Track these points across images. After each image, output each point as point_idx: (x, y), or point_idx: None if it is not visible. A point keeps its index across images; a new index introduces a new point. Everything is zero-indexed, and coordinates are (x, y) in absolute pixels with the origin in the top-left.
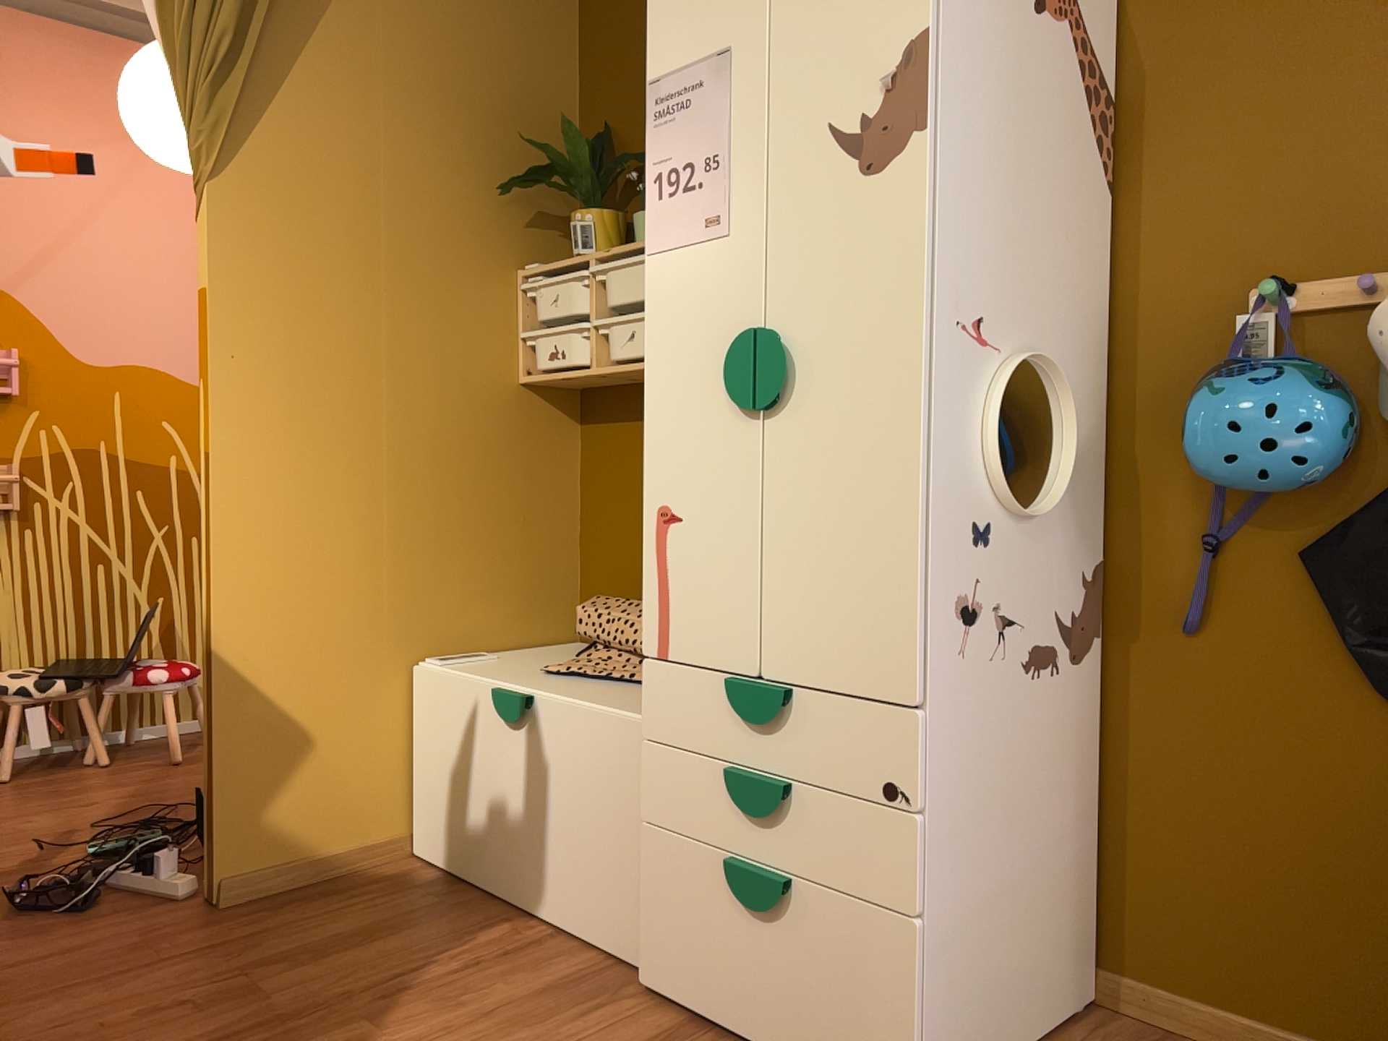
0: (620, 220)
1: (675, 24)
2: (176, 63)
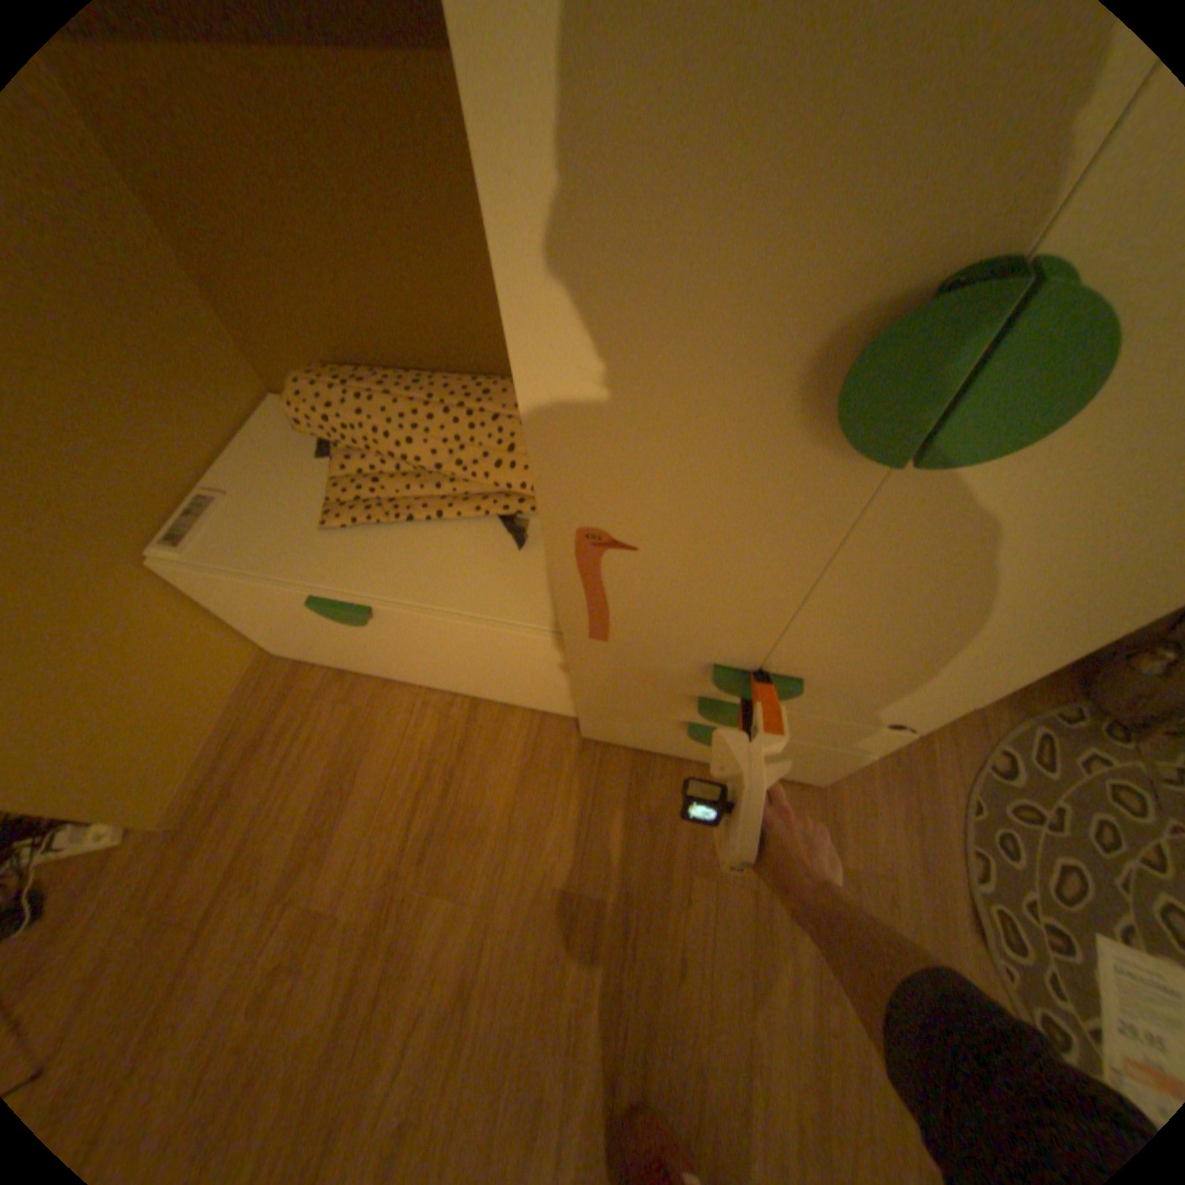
0: None
1: None
2: None
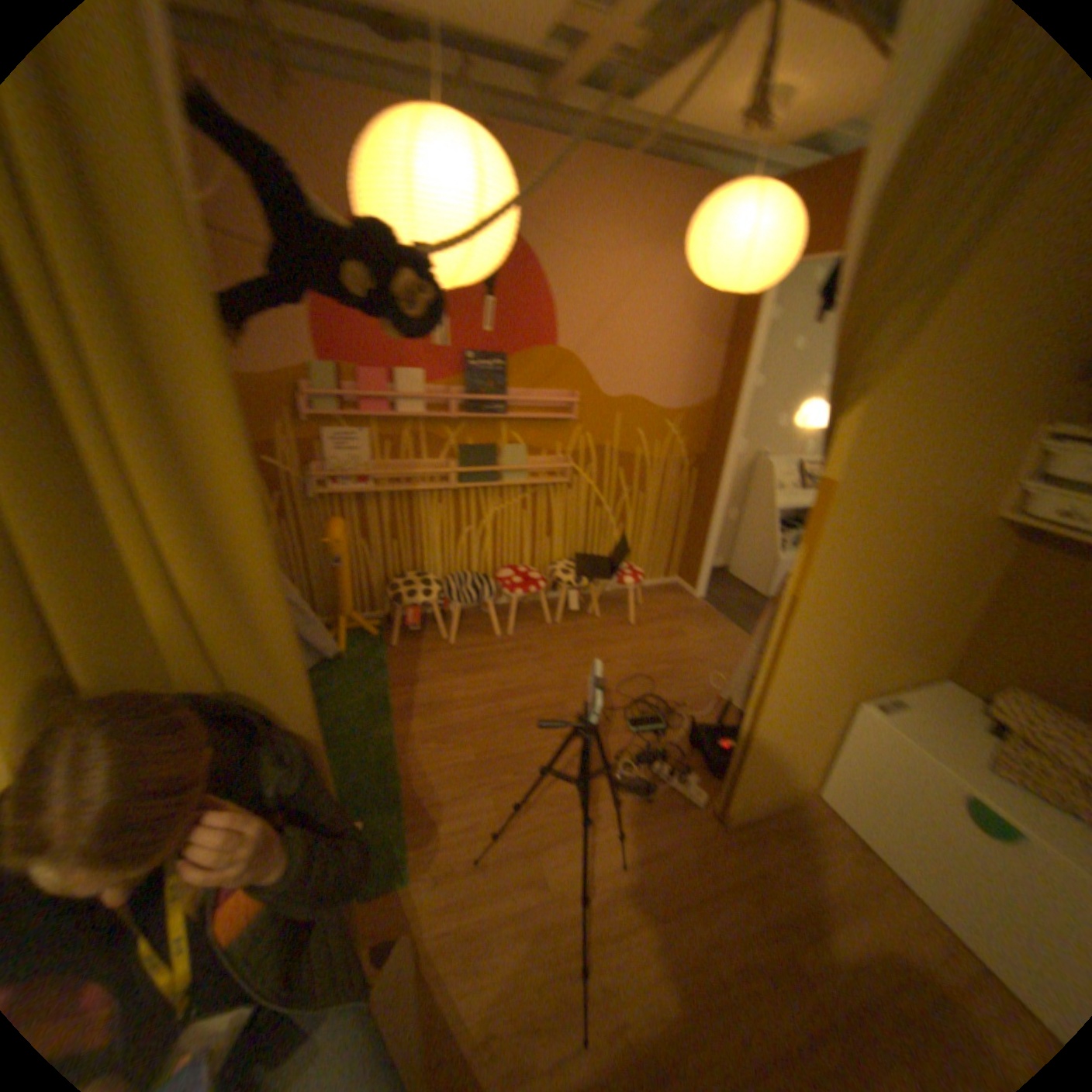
0: None
1: None
2: (863, 268)
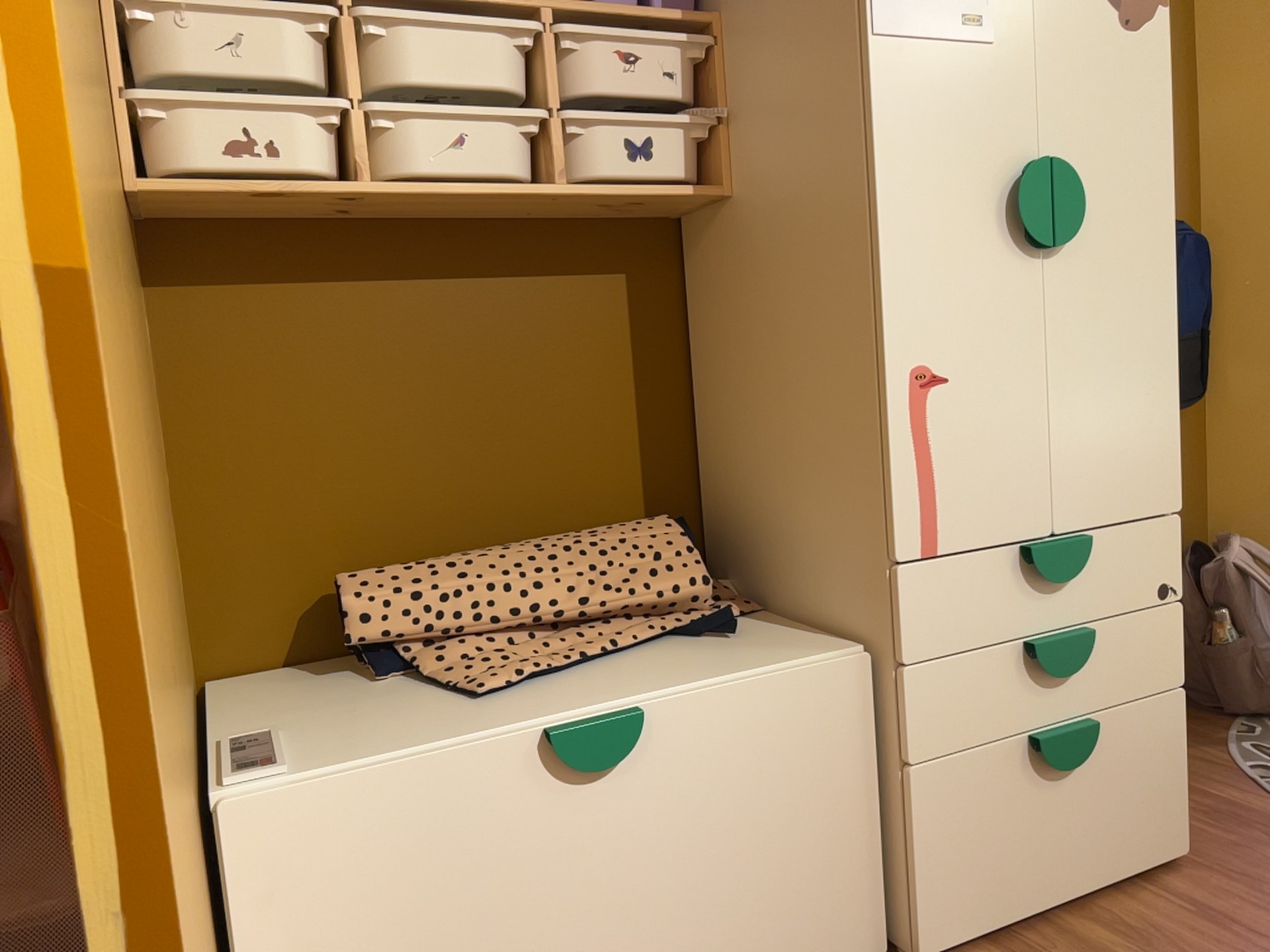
0: None
1: None
2: None
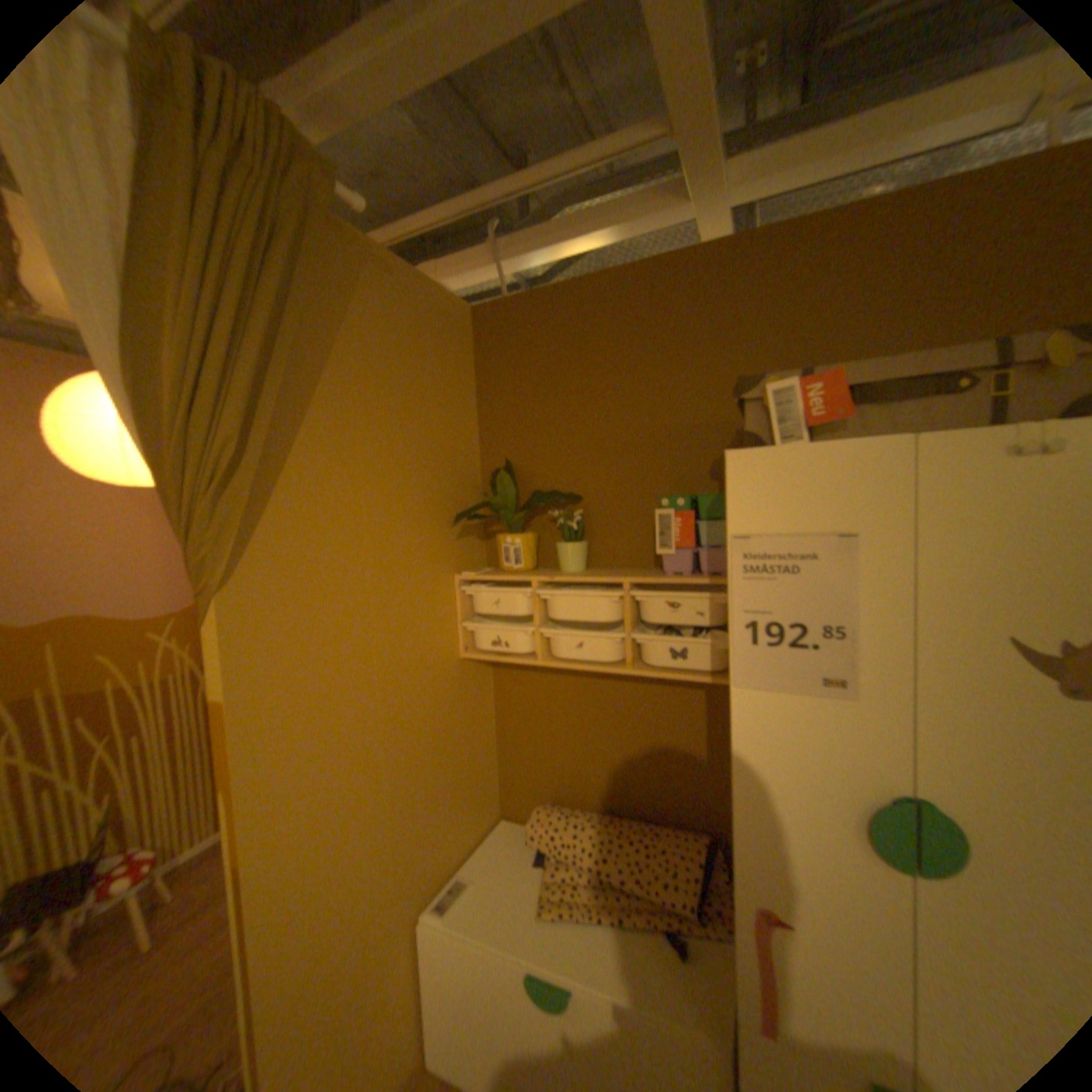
0: (536, 538)
1: (772, 489)
2: (154, 463)
